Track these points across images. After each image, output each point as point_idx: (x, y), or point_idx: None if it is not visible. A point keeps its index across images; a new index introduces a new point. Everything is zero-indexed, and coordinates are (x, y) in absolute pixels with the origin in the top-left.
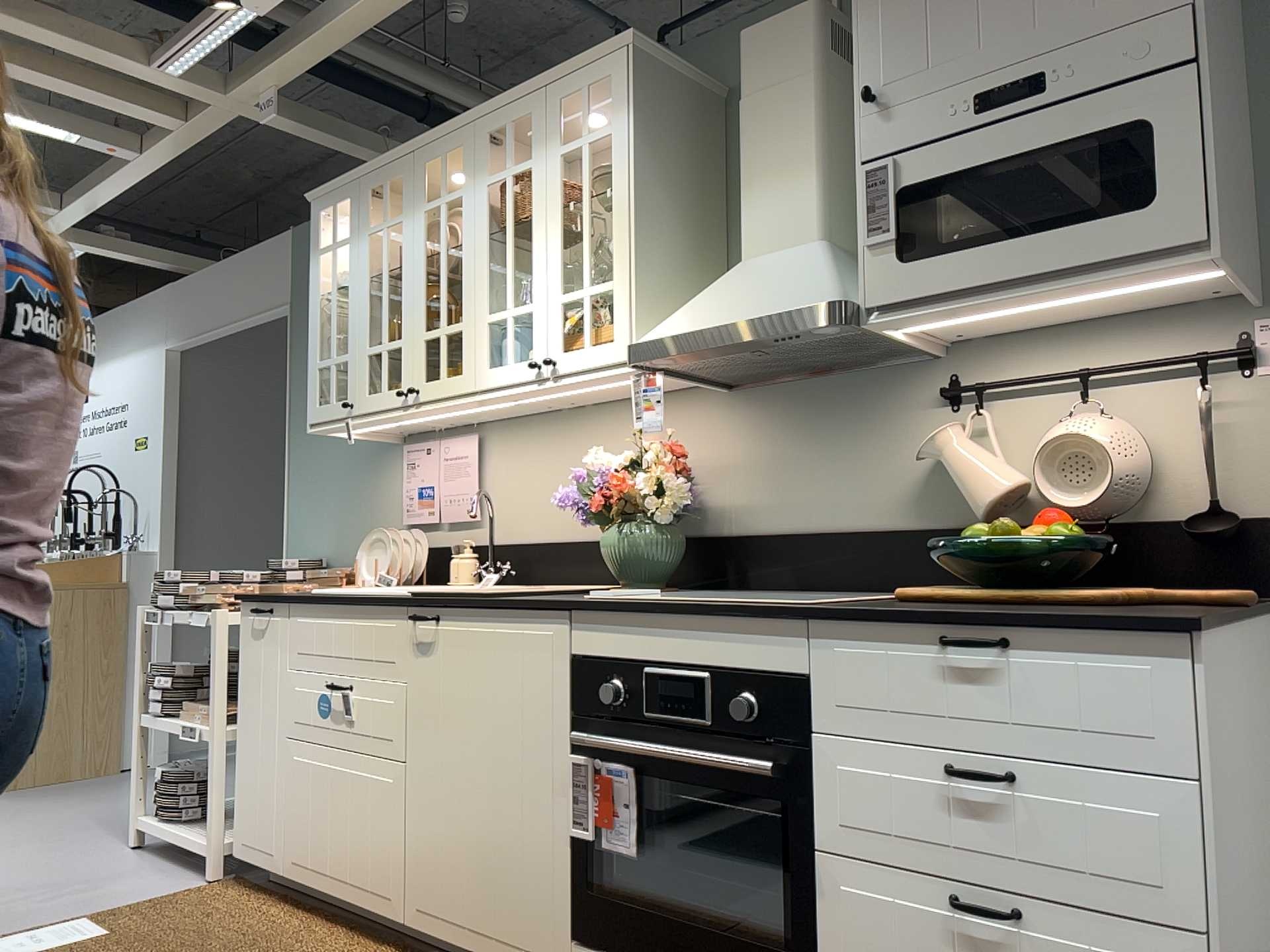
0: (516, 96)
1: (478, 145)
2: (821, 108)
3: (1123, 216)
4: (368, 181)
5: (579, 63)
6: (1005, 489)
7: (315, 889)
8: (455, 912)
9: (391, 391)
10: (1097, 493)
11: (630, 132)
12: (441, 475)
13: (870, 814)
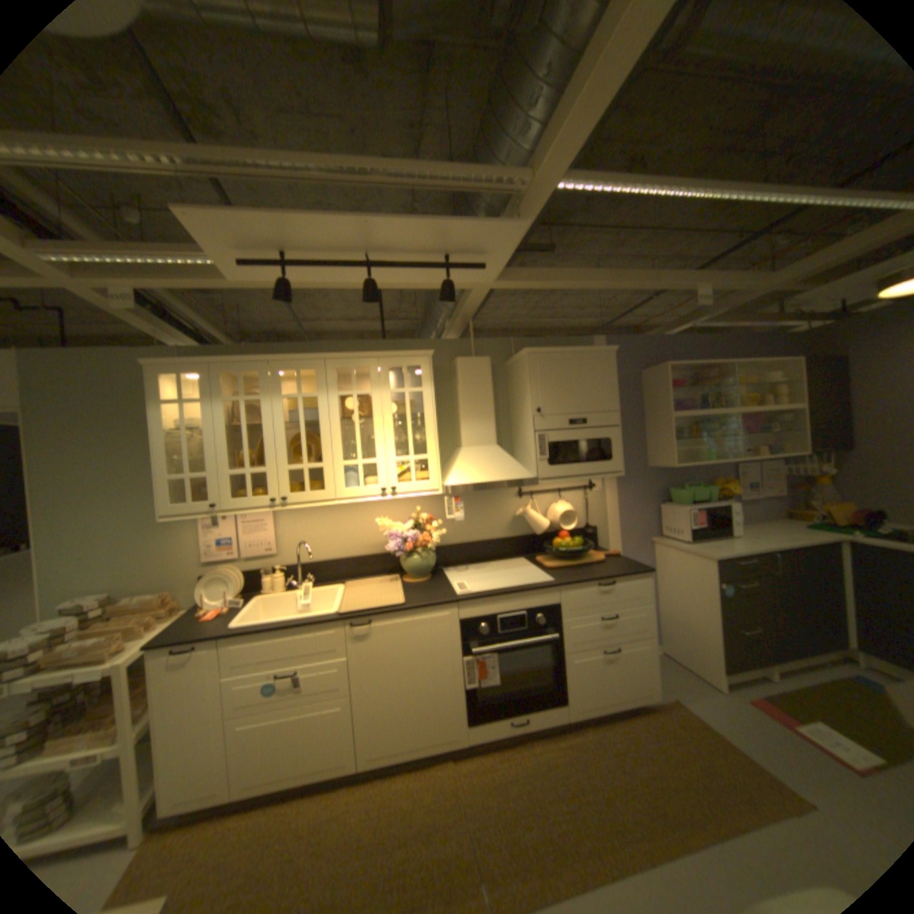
0: (359, 356)
1: (329, 372)
2: (493, 397)
3: (606, 462)
4: (219, 366)
5: (402, 354)
6: (549, 526)
7: (268, 792)
8: (396, 749)
9: (258, 497)
10: (572, 526)
11: (433, 393)
12: (242, 531)
13: (581, 639)
